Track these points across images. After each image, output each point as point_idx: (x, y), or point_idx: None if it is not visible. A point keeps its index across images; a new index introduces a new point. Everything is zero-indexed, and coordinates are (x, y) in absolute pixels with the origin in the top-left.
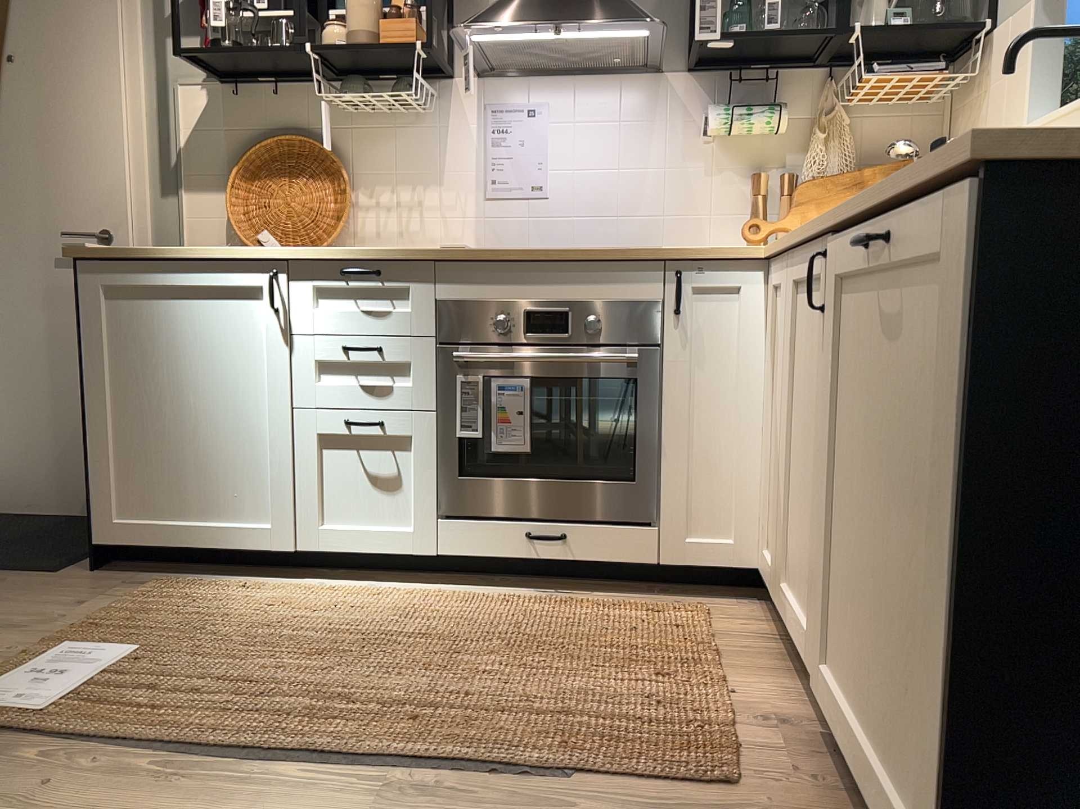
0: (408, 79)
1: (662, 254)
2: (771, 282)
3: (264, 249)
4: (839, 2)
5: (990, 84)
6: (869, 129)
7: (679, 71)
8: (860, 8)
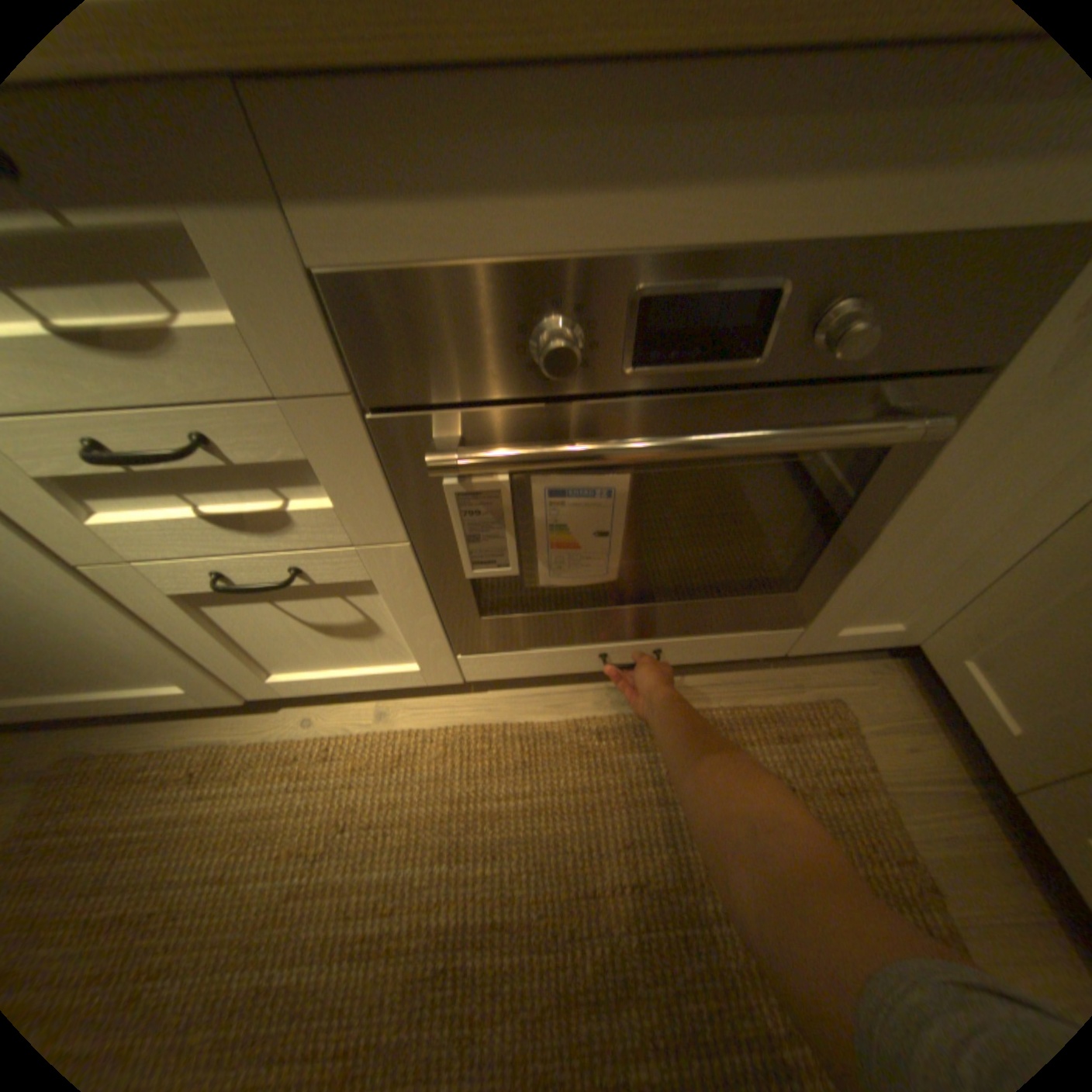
0: None
1: None
2: None
3: None
4: None
5: None
6: None
7: None
8: None
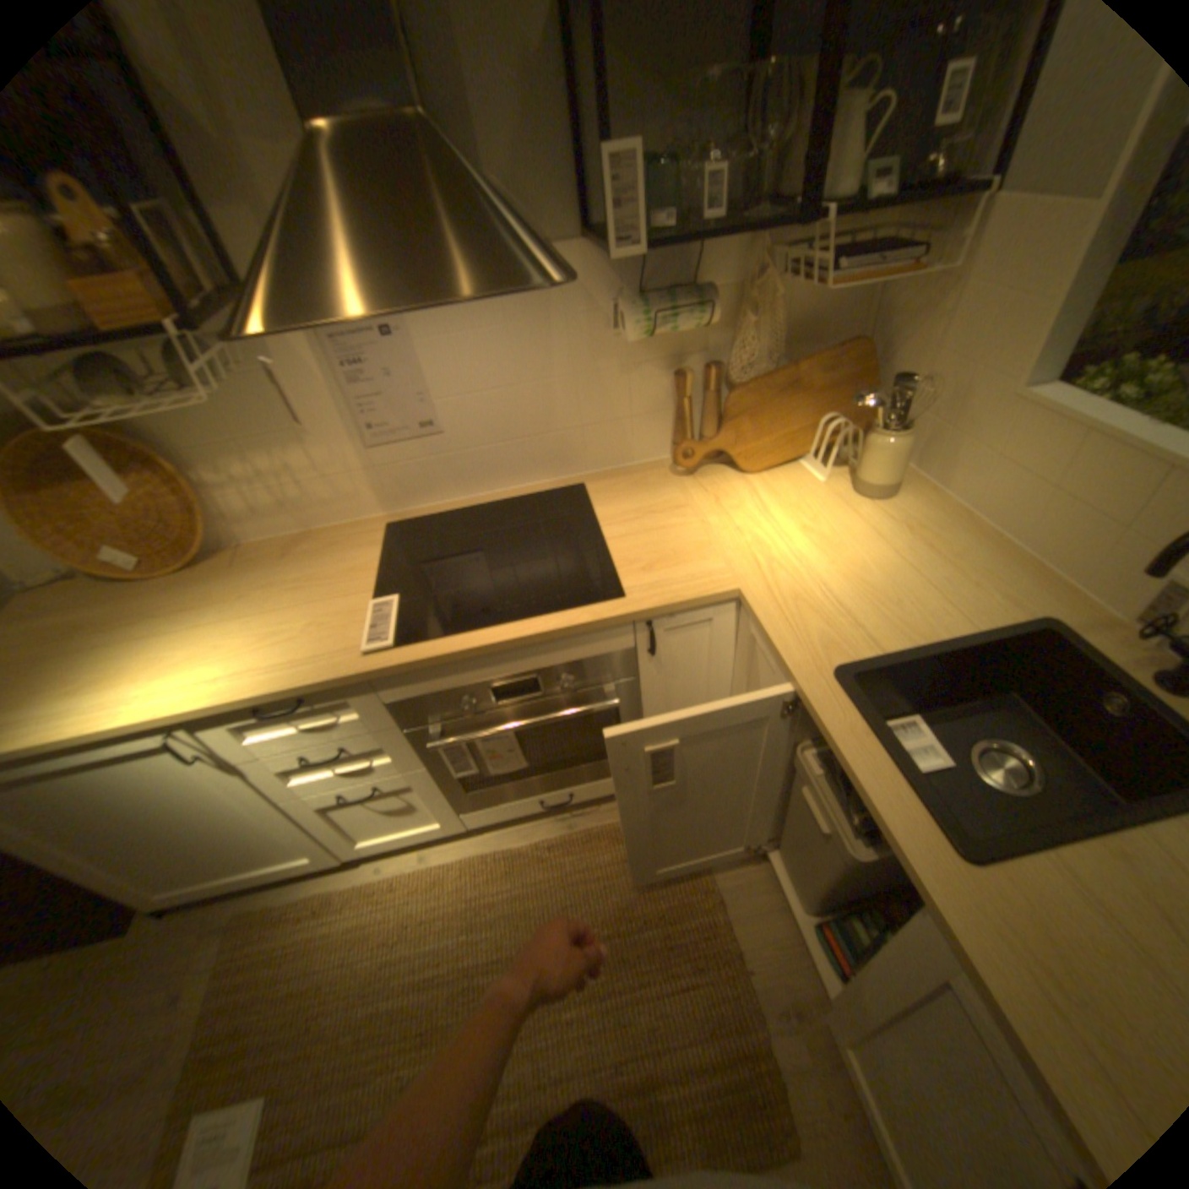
0: (182, 339)
1: (628, 617)
2: (741, 610)
3: (132, 715)
4: (804, 132)
5: (977, 273)
6: (804, 286)
7: (574, 236)
8: (834, 146)
